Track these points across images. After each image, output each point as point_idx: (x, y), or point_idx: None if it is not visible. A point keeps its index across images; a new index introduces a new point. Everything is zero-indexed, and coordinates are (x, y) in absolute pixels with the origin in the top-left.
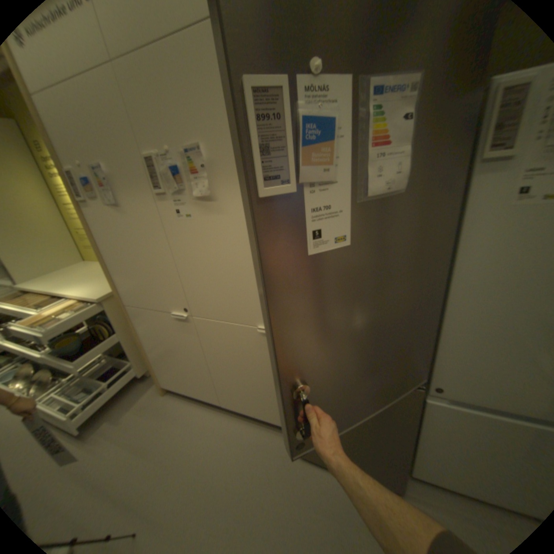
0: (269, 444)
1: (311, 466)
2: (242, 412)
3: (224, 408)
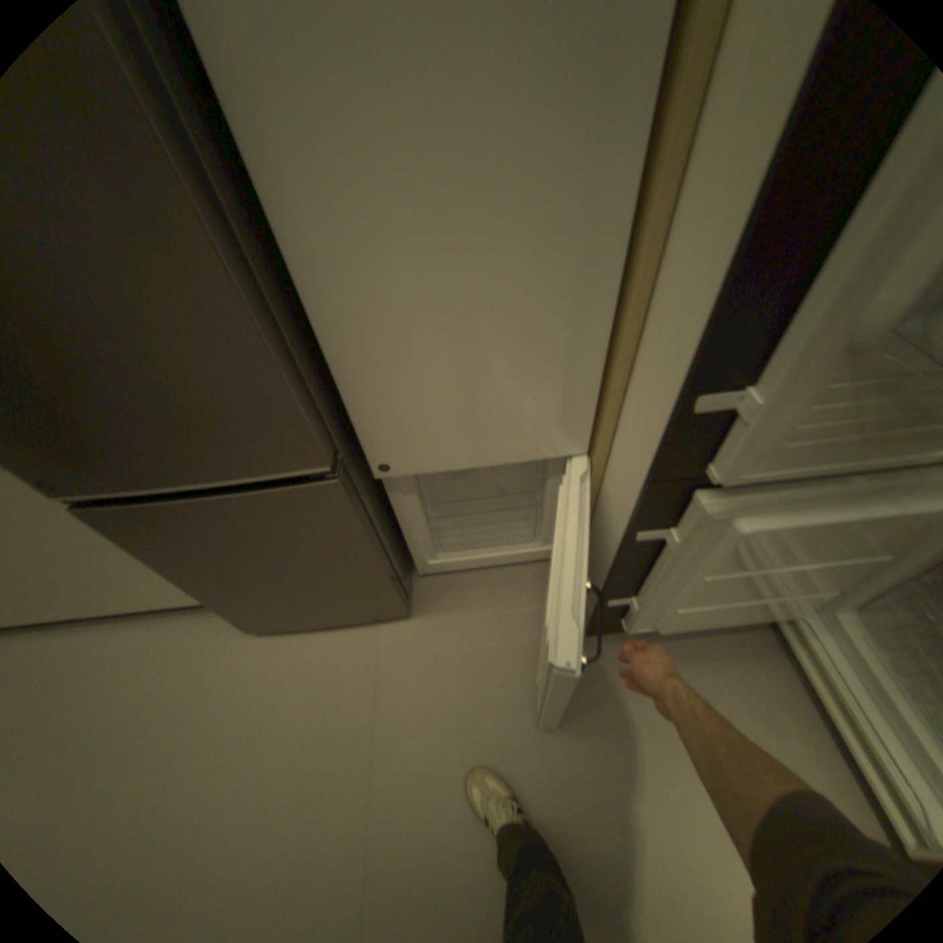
0: (197, 636)
1: (274, 636)
2: (122, 609)
3: (96, 614)
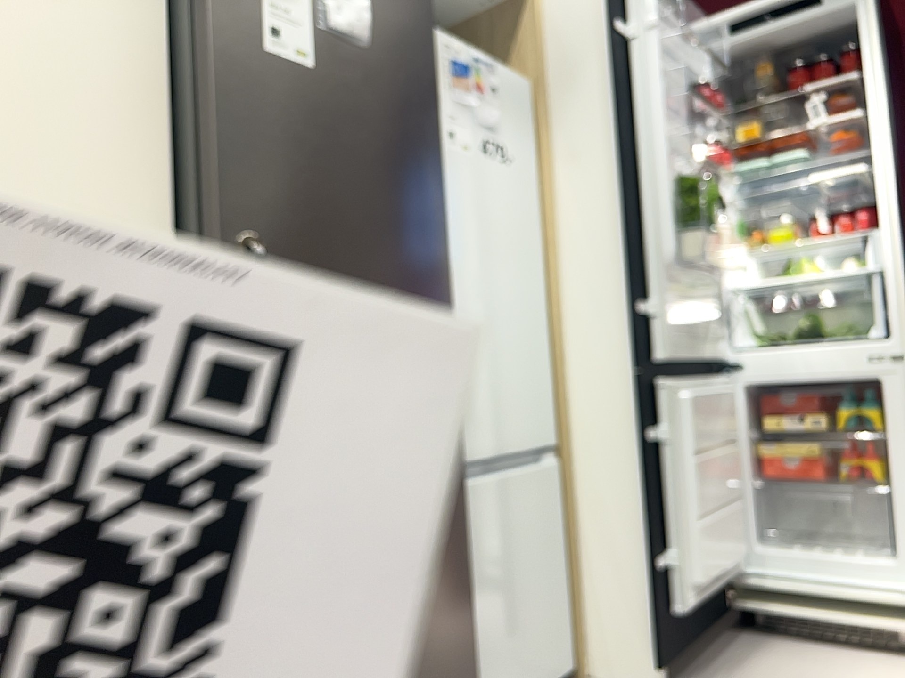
0: None
1: None
2: None
3: None
